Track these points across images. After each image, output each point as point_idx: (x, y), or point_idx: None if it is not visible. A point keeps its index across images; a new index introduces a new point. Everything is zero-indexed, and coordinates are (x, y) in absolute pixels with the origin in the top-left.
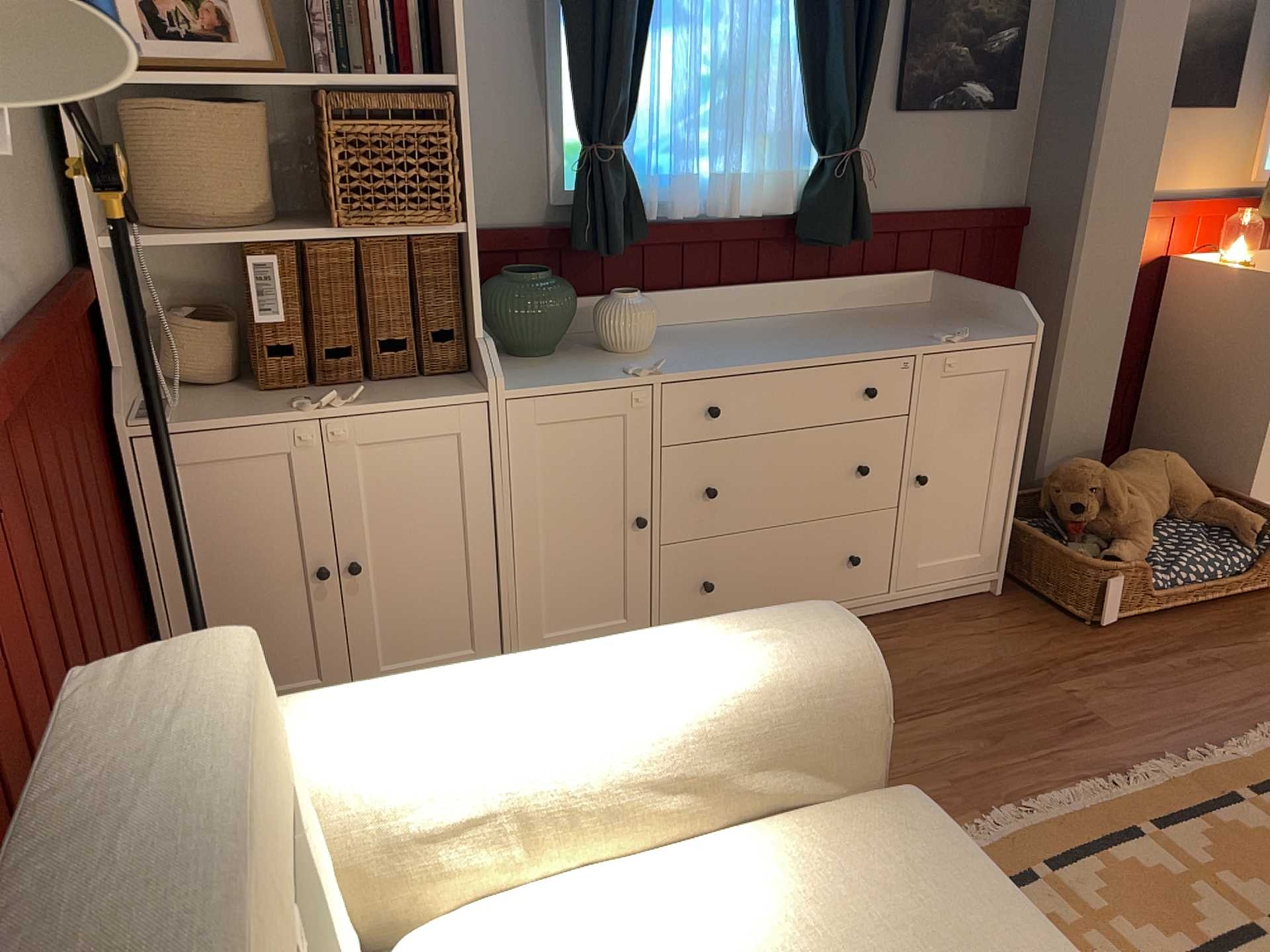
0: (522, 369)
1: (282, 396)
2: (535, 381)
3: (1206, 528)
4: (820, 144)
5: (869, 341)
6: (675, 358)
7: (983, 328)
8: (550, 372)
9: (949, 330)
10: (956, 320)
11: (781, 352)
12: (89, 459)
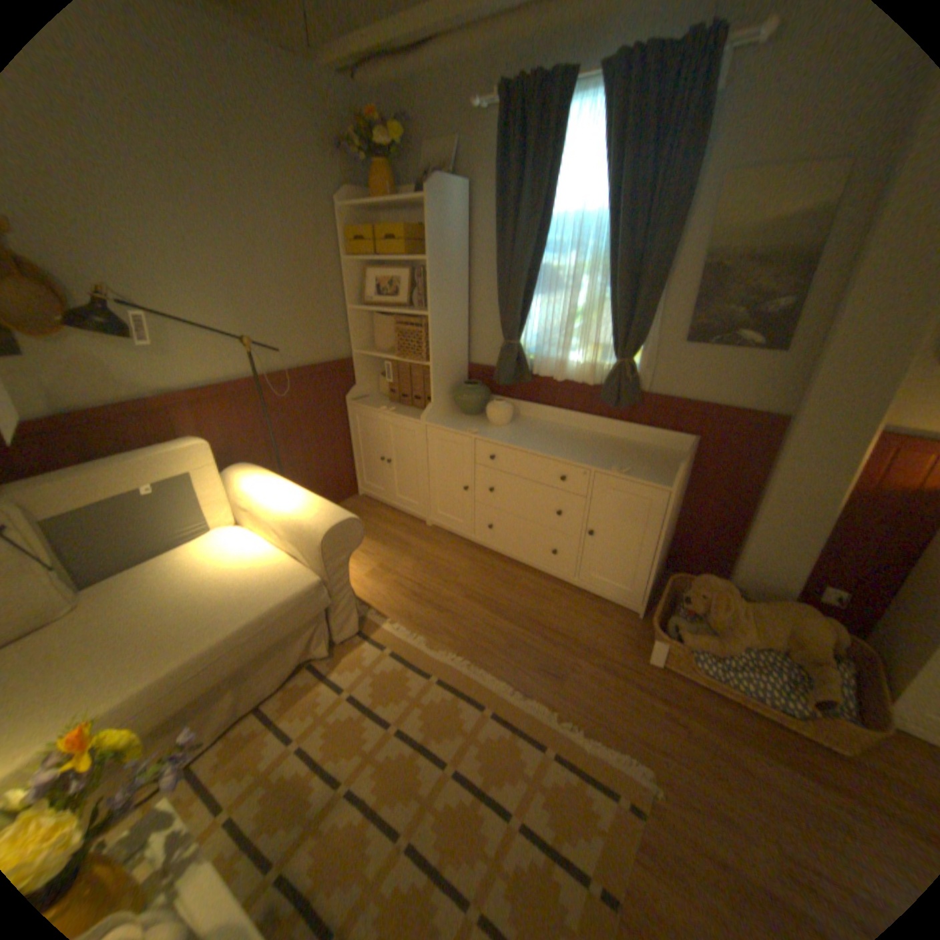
0: (450, 419)
1: (389, 405)
2: (441, 423)
3: (800, 679)
4: (616, 355)
5: (580, 457)
6: (496, 433)
7: (656, 475)
8: (452, 423)
9: (630, 467)
10: (661, 467)
11: (534, 446)
12: (326, 406)
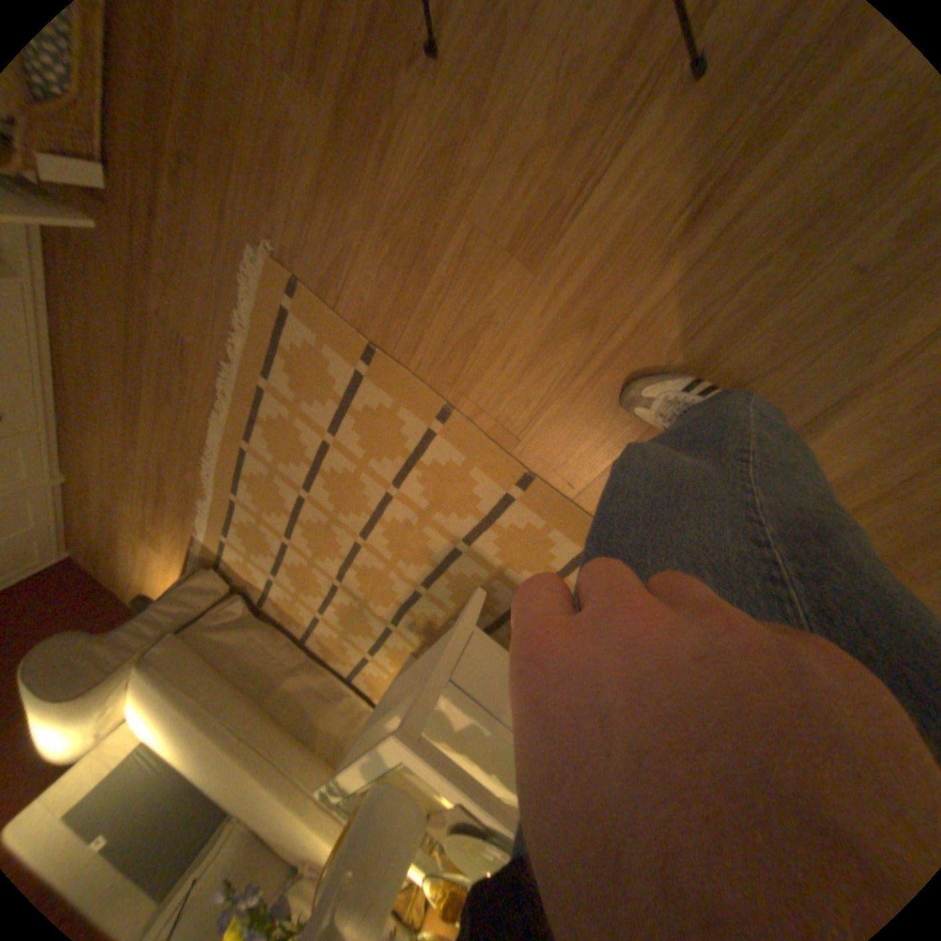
0: None
1: None
2: None
3: None
4: None
5: None
6: None
7: None
8: None
9: None
10: None
11: None
12: None
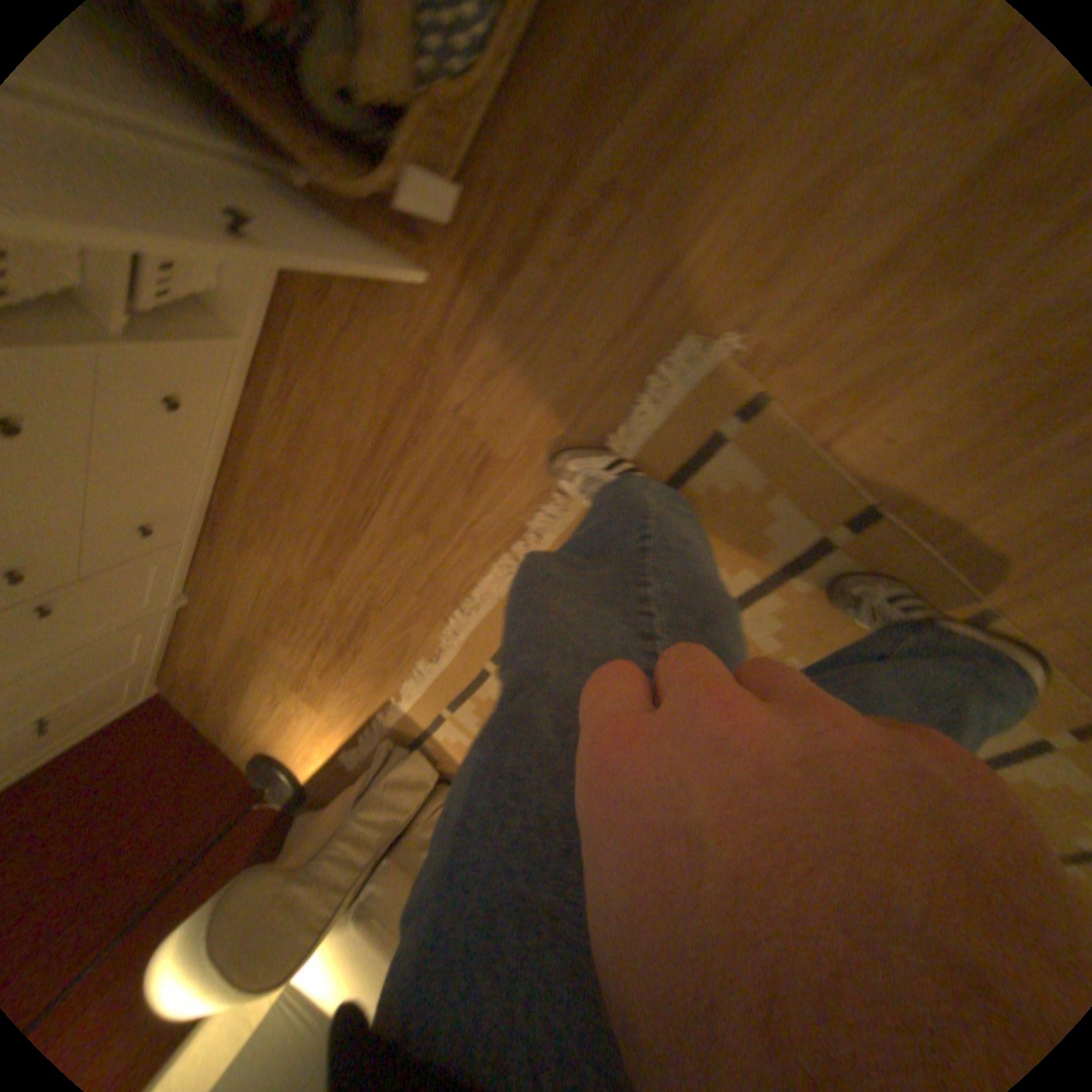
0: None
1: None
2: None
3: None
4: None
5: None
6: None
7: None
8: None
9: None
10: None
11: None
12: None
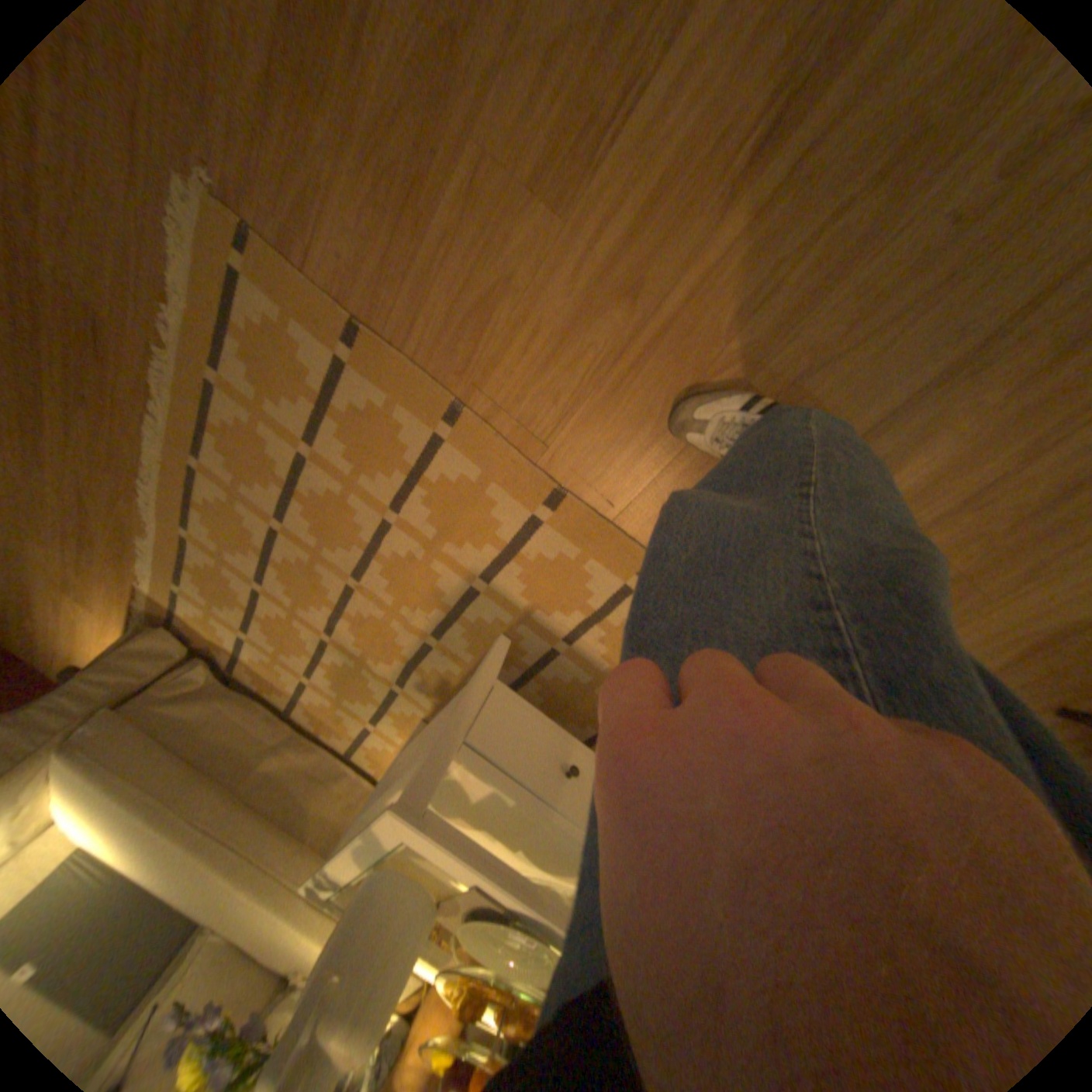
0: None
1: None
2: None
3: None
4: None
5: None
6: None
7: None
8: None
9: None
10: None
11: None
12: None
